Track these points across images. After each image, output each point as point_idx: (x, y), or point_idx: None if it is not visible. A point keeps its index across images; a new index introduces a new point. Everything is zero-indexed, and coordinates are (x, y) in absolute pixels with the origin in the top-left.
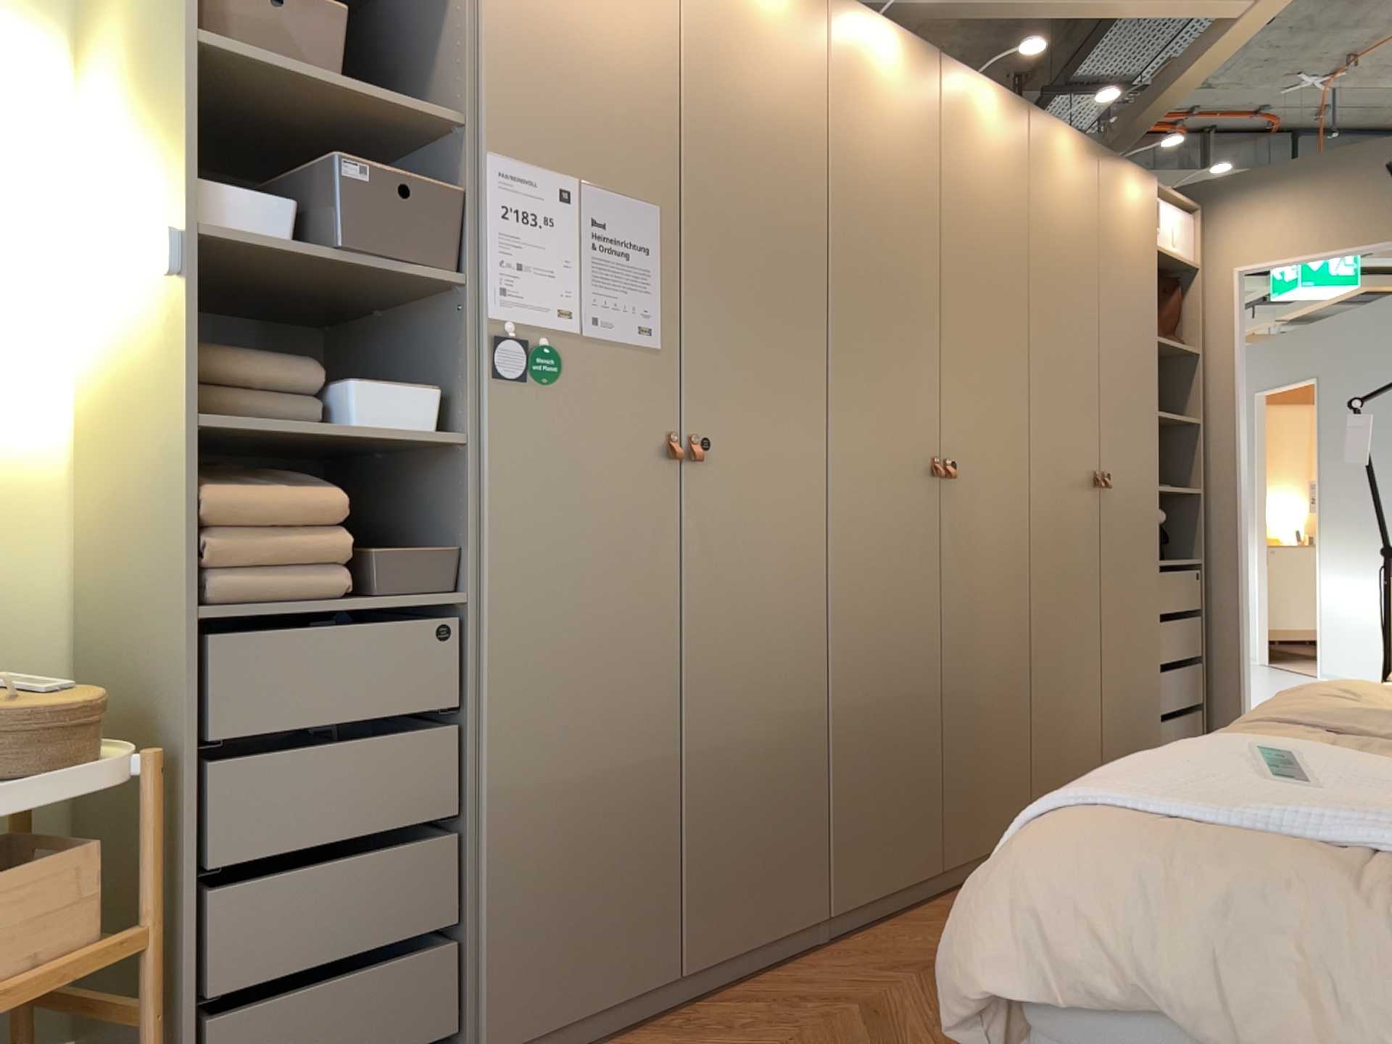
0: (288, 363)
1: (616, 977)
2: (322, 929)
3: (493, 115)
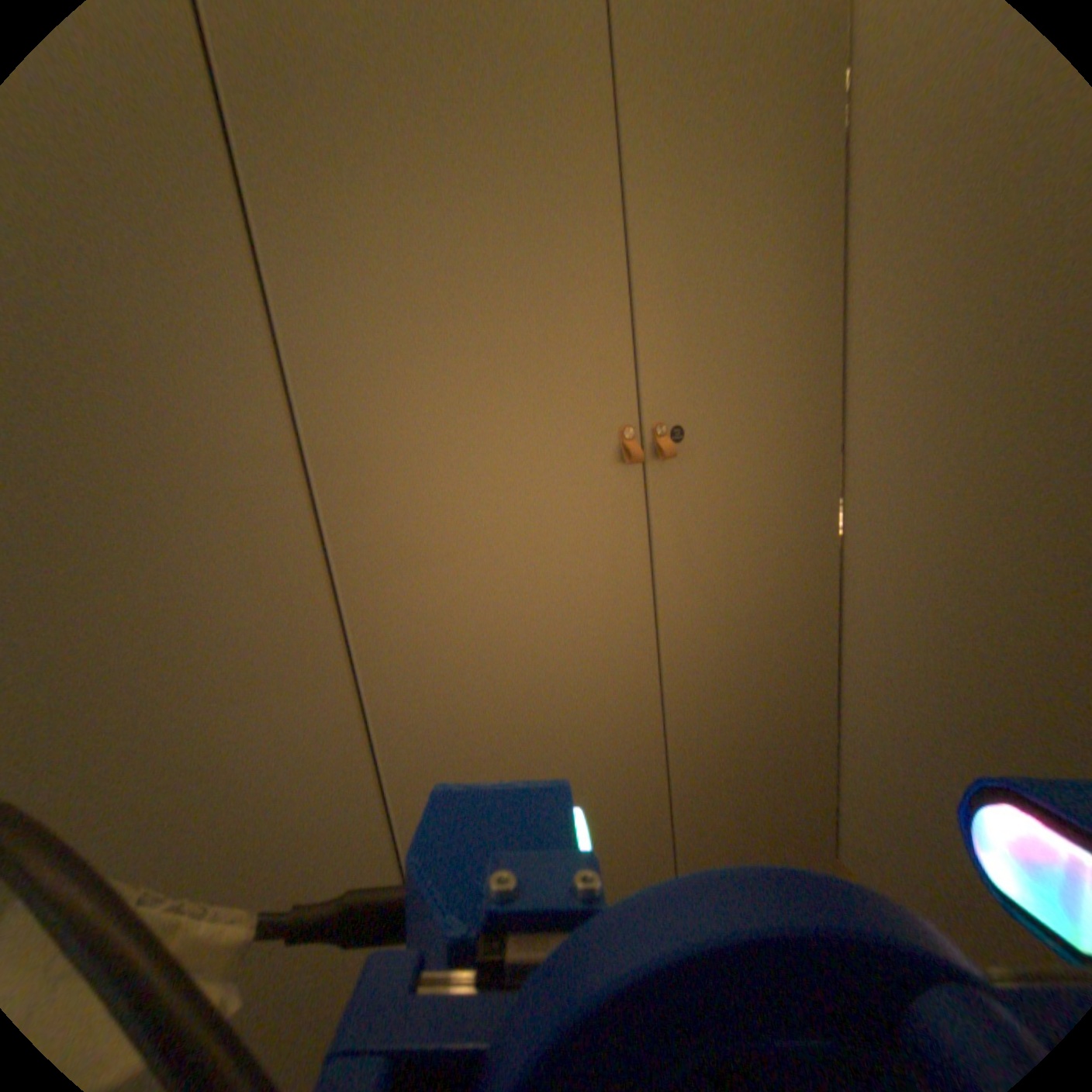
0: None
1: None
2: None
3: None
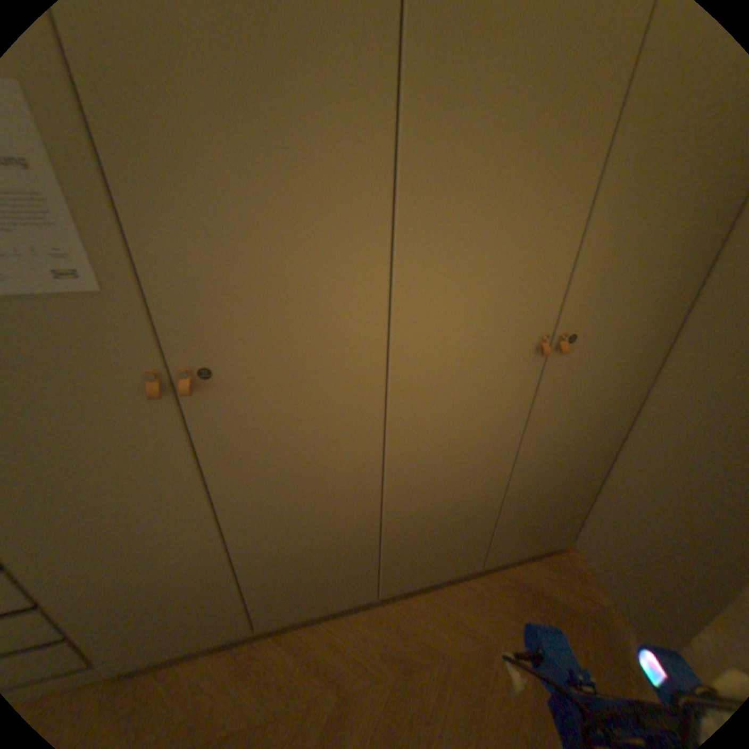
0: None
1: (199, 643)
2: None
3: None
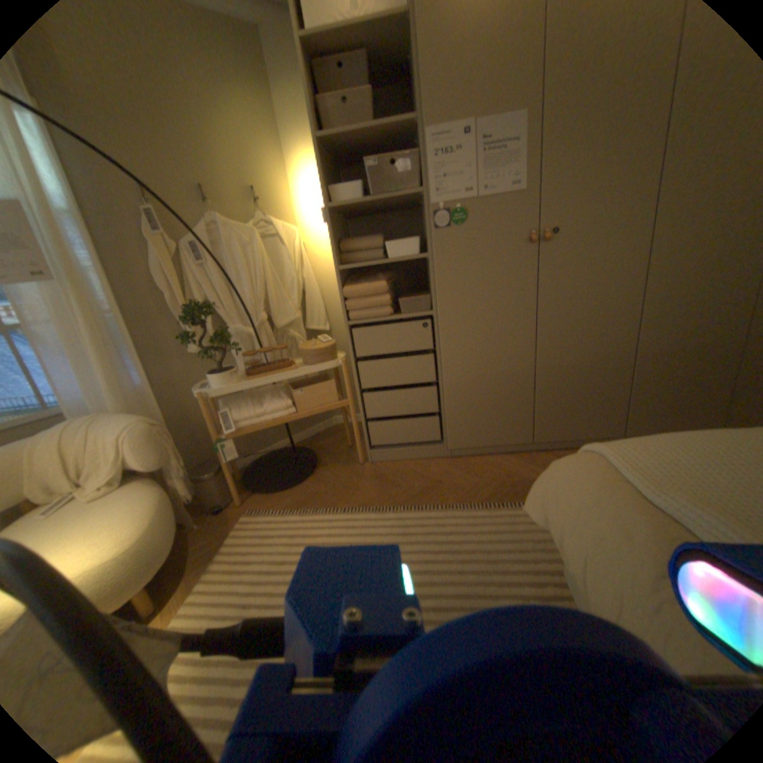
0: (370, 238)
1: (500, 437)
2: (394, 406)
3: (426, 106)
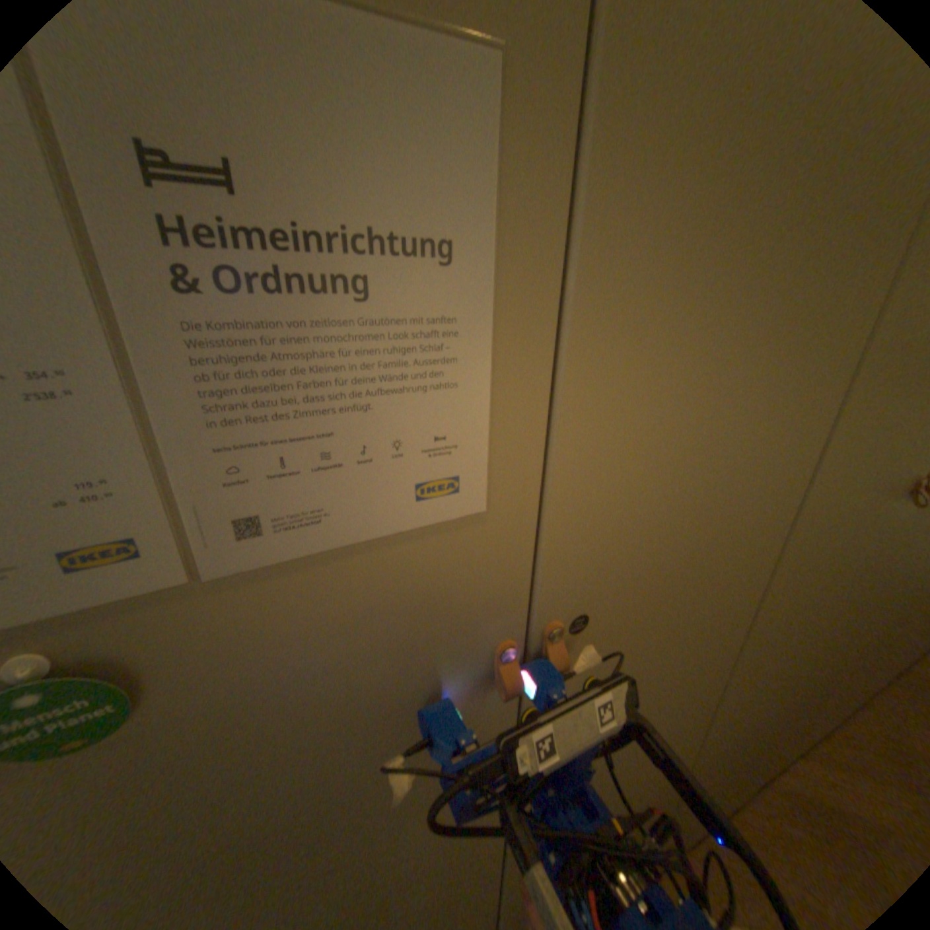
0: None
1: None
2: None
3: None
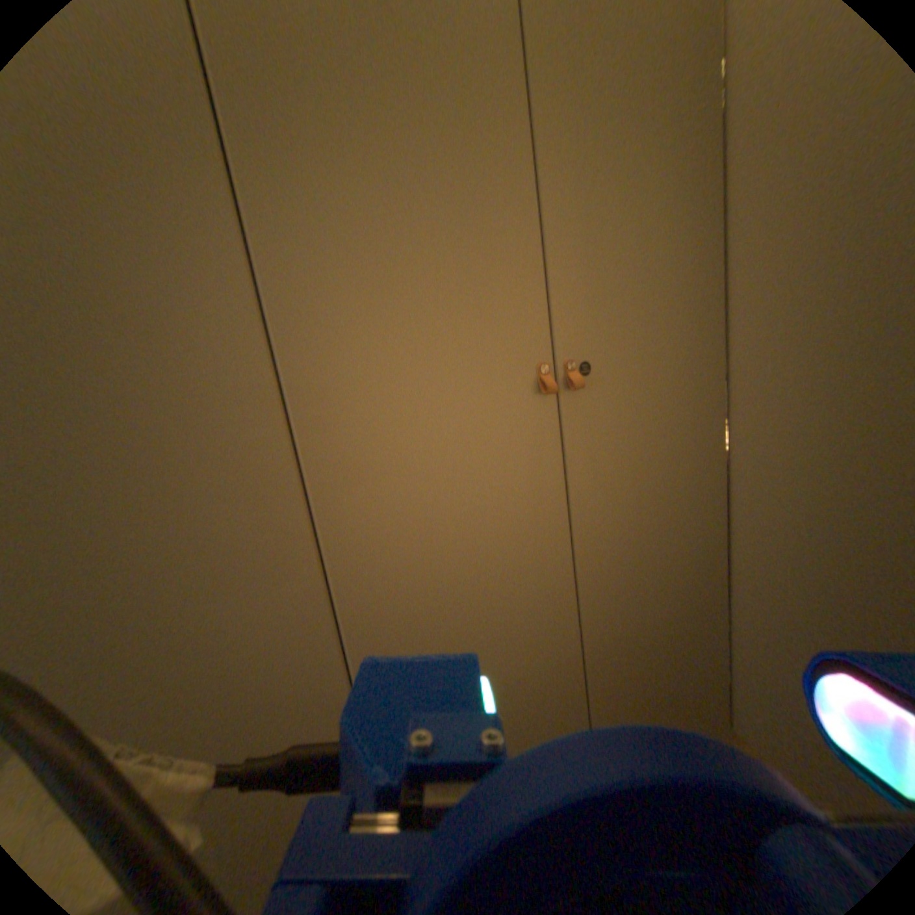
0: None
1: None
2: None
3: None
